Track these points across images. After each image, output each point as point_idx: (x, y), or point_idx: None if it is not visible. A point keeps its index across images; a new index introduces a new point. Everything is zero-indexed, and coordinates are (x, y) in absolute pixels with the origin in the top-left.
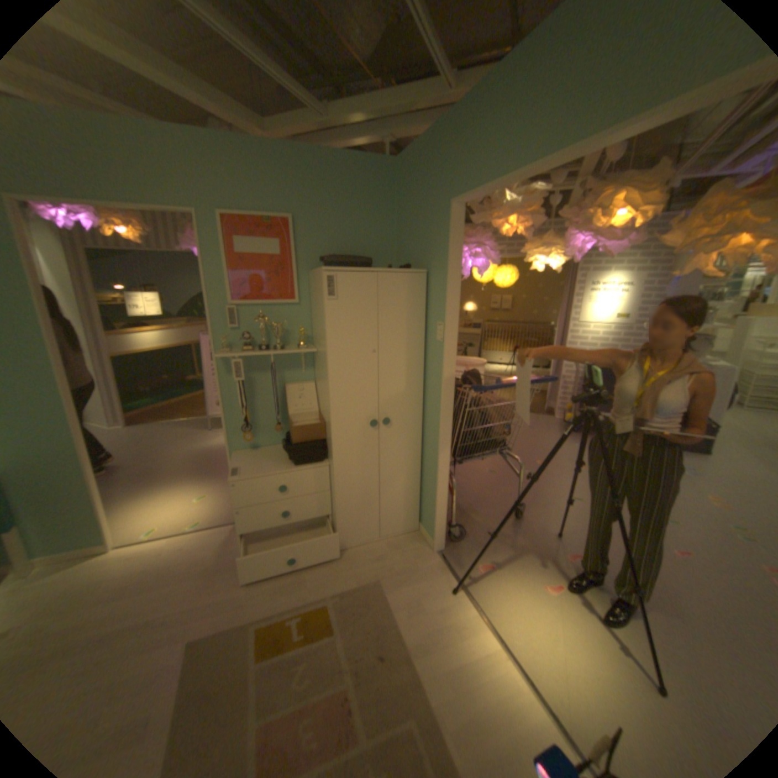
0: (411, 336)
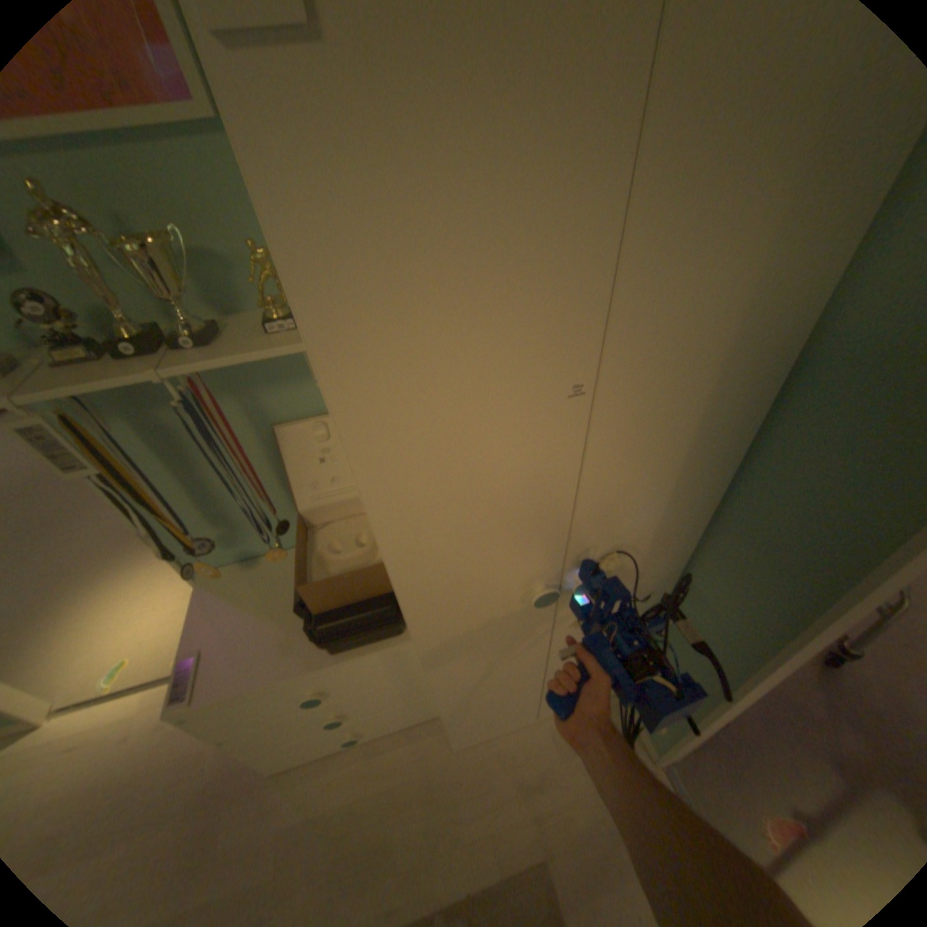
0: (787, 281)
